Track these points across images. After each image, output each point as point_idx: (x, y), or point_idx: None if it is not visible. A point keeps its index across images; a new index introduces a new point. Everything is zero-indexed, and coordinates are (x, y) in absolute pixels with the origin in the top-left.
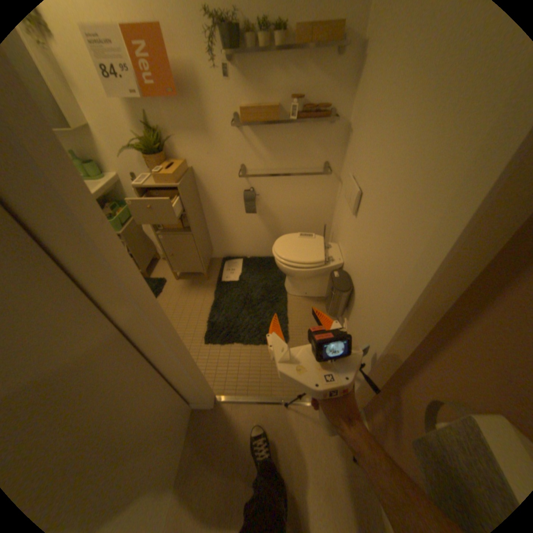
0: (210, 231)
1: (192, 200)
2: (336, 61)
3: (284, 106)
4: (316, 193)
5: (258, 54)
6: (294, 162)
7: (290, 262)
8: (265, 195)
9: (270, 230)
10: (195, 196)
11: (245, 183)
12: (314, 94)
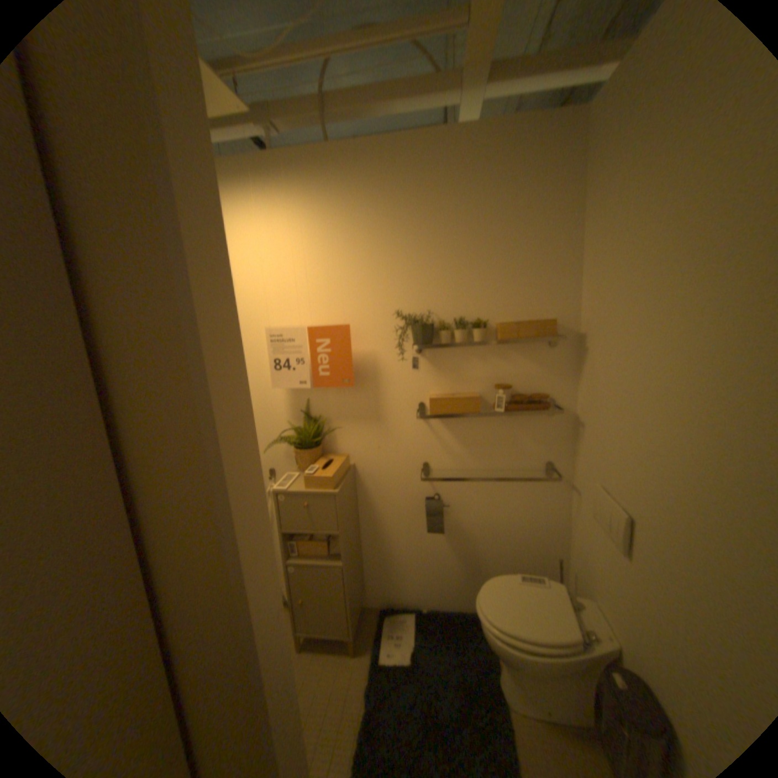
0: (365, 559)
1: (350, 512)
2: (547, 353)
3: (484, 396)
4: (538, 506)
5: (453, 347)
6: (501, 461)
7: (516, 640)
8: (457, 505)
9: (463, 563)
10: (353, 505)
11: (428, 488)
12: (523, 384)
